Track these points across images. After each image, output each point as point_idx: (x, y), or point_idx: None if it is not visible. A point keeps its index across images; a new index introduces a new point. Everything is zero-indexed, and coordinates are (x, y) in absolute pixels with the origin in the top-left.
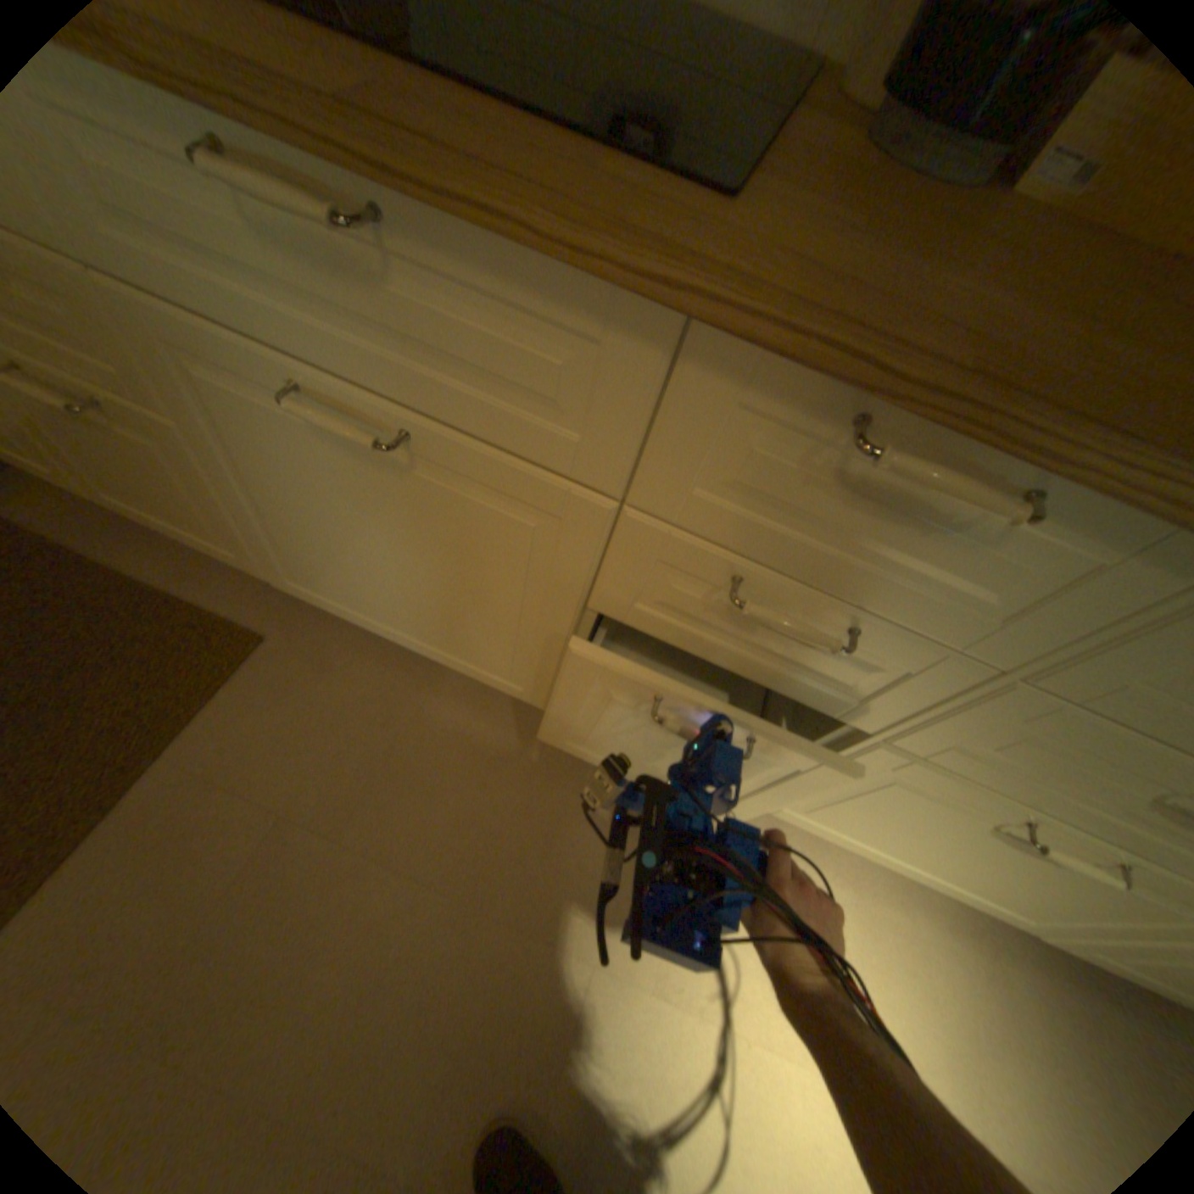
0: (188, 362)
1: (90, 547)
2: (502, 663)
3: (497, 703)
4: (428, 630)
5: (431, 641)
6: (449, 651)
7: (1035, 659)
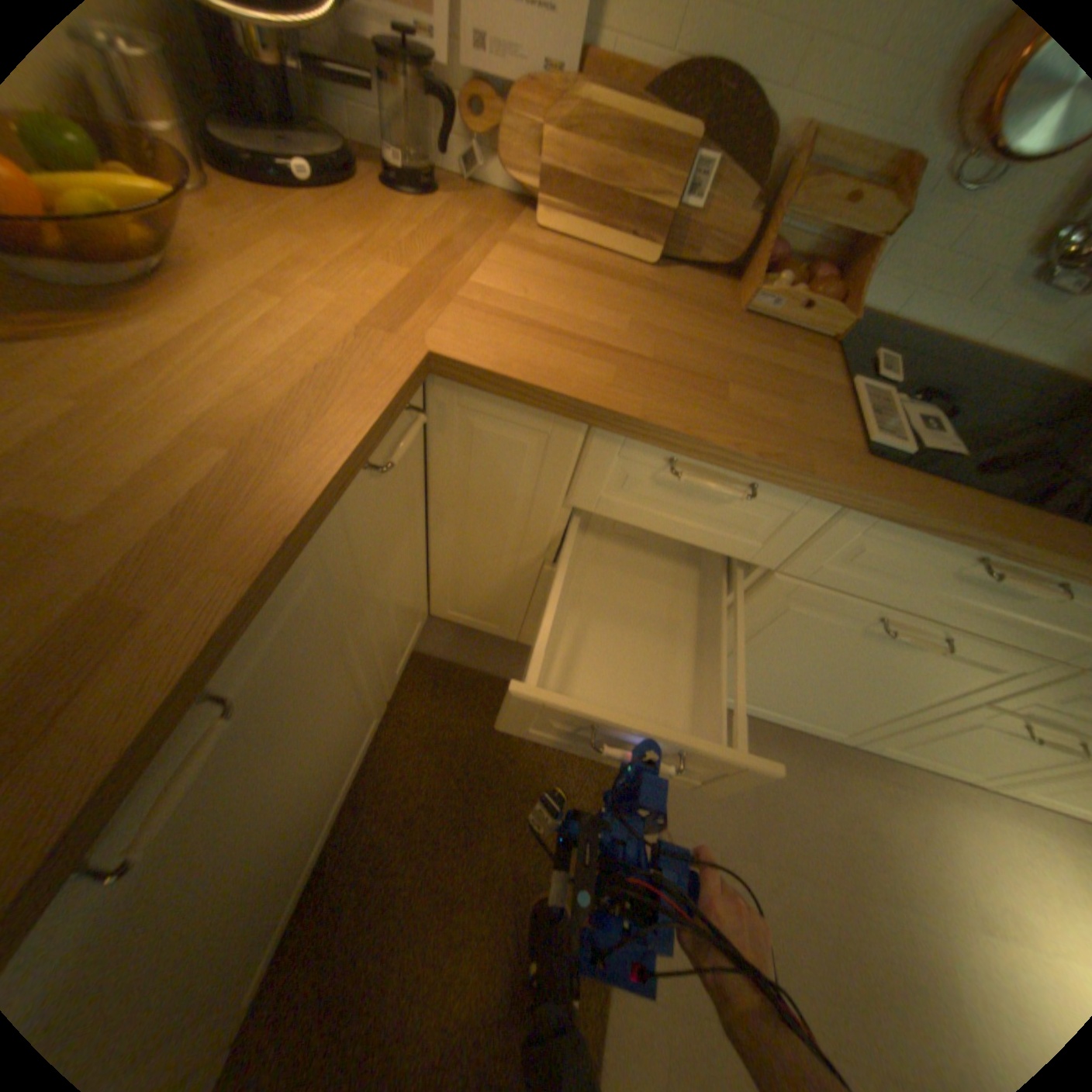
0: (796, 604)
1: (502, 669)
2: (851, 724)
3: (798, 741)
4: (800, 708)
5: (790, 713)
6: (802, 718)
7: None
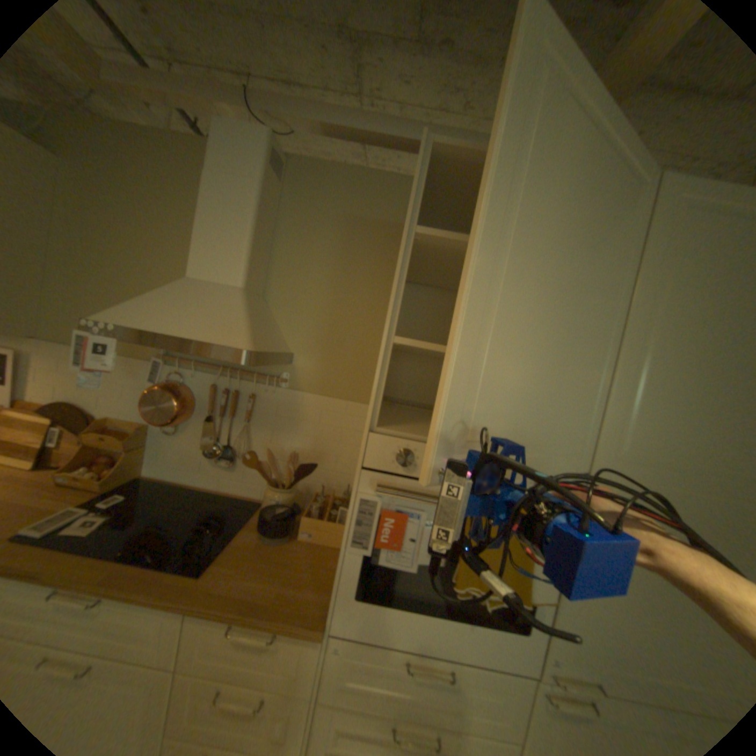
0: None
1: None
2: None
3: None
4: None
5: None
6: None
7: (312, 692)
